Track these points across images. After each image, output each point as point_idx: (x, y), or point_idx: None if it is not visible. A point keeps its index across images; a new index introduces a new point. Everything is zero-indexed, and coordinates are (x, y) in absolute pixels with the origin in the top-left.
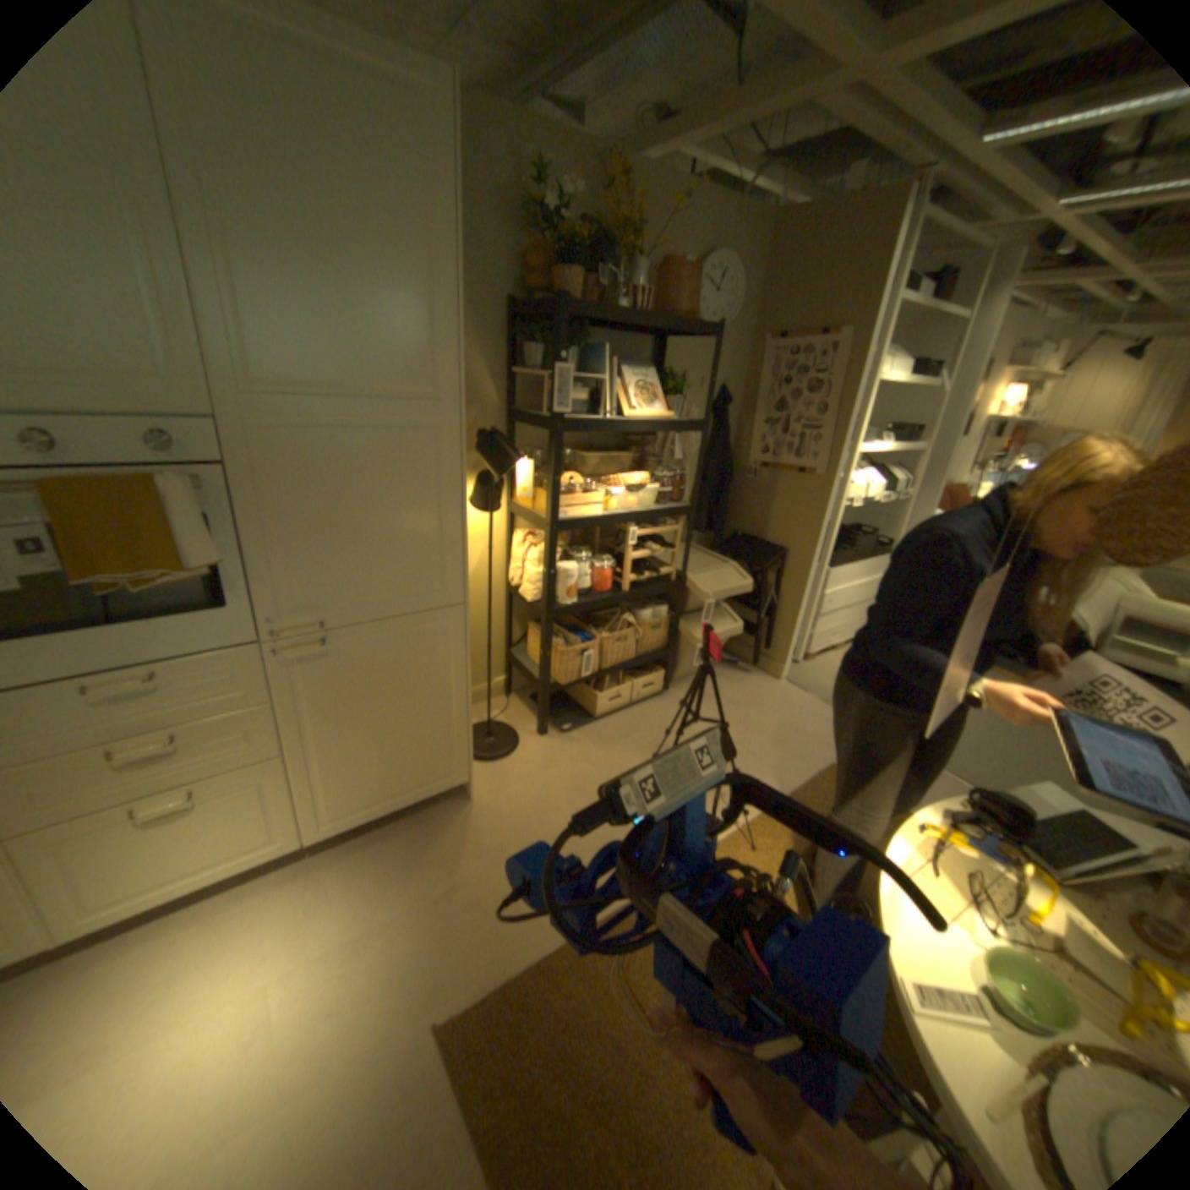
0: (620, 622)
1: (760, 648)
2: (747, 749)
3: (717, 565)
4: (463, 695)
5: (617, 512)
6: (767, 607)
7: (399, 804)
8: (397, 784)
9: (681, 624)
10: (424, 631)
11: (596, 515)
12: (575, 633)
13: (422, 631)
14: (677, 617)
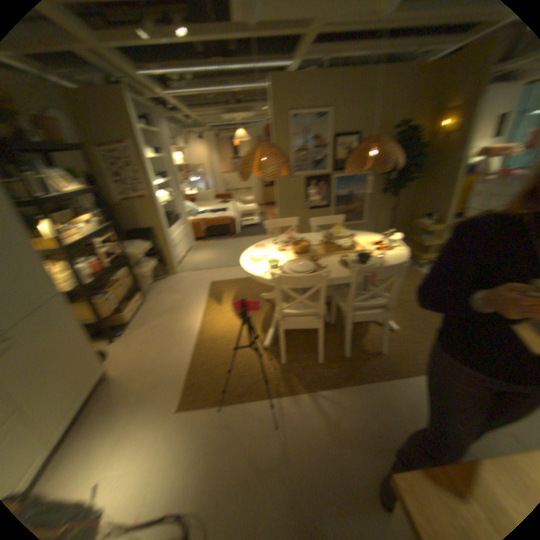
0: (110, 284)
1: (163, 269)
2: (185, 296)
3: (129, 246)
4: (78, 337)
5: (82, 237)
6: (156, 253)
7: (79, 401)
8: (74, 393)
9: (132, 273)
10: (45, 316)
11: (75, 241)
12: (94, 298)
13: (45, 316)
14: (129, 271)
